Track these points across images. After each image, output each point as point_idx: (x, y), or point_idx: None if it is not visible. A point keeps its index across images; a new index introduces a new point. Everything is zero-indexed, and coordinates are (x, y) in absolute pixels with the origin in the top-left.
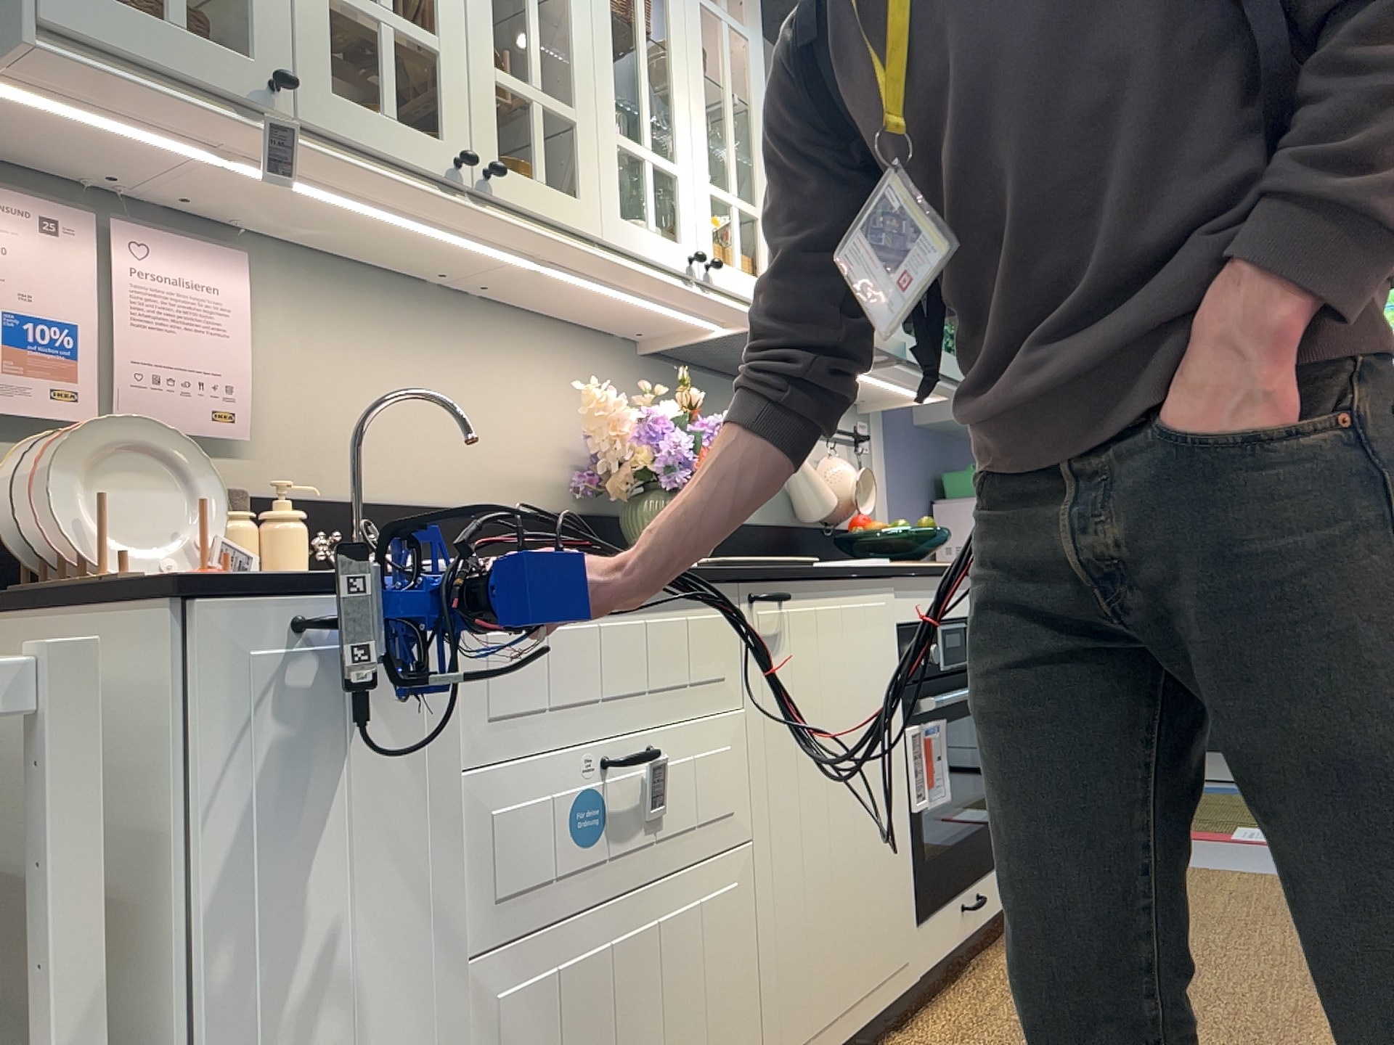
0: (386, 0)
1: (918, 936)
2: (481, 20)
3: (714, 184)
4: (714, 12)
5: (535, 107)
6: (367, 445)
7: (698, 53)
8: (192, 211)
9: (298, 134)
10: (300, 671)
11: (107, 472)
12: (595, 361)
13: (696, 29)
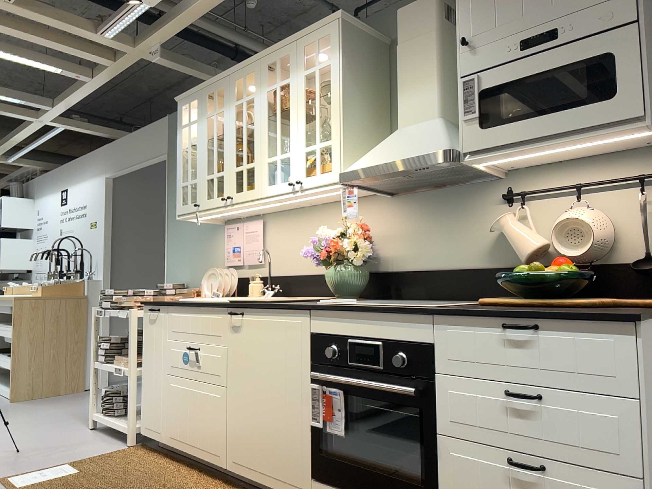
0: (214, 171)
1: (312, 485)
2: (231, 158)
3: (305, 147)
4: (310, 72)
5: (243, 170)
6: (288, 259)
7: (300, 98)
8: (255, 214)
9: (203, 212)
10: (152, 316)
11: (213, 278)
12: (366, 208)
13: (300, 89)
